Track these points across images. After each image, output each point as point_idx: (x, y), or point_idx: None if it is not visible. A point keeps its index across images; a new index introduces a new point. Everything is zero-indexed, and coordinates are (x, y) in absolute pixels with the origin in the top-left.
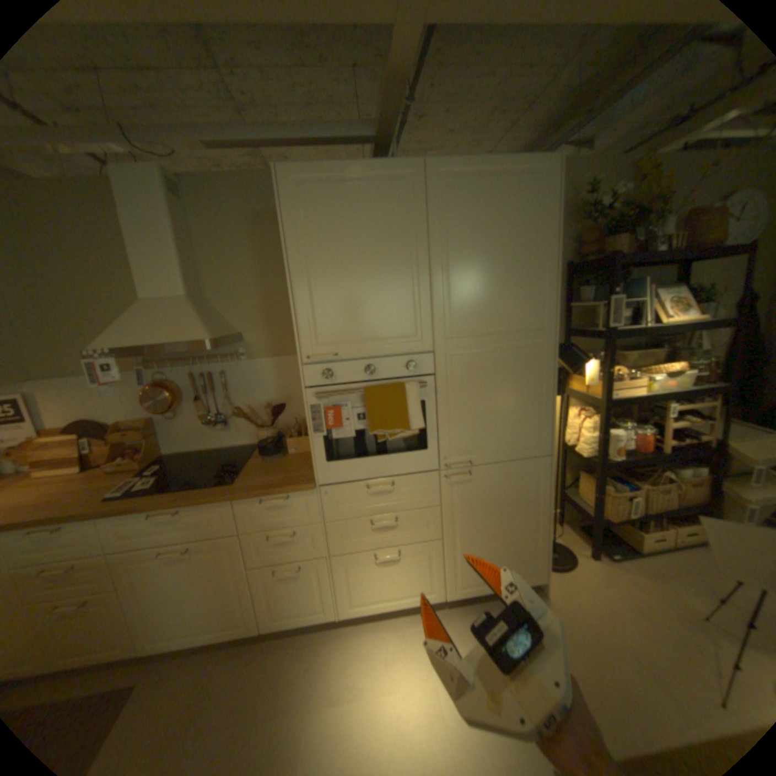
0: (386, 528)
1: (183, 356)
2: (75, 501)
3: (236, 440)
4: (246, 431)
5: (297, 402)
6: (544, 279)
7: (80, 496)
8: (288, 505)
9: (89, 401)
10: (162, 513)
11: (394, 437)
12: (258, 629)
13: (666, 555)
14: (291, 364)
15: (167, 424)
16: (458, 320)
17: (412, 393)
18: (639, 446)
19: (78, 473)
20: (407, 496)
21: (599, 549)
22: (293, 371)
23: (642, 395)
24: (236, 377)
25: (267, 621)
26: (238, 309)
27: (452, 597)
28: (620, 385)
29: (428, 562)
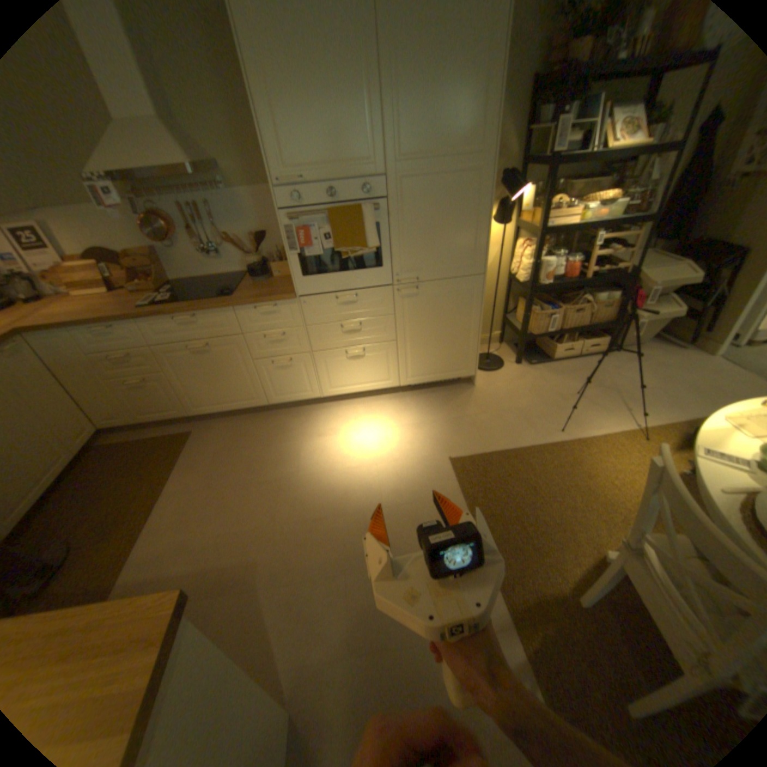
0: (352, 331)
1: (165, 185)
2: (113, 309)
3: (227, 268)
4: (234, 260)
5: (275, 233)
6: (487, 97)
7: (115, 306)
8: (276, 312)
9: (93, 230)
10: (181, 316)
11: (355, 257)
12: (266, 401)
13: (571, 360)
14: (265, 193)
15: (166, 253)
16: (406, 143)
17: (366, 215)
18: (566, 272)
19: (104, 293)
20: (367, 306)
21: (520, 356)
22: (267, 202)
23: (574, 223)
24: (217, 207)
25: (272, 396)
26: (206, 133)
27: (403, 383)
28: (556, 213)
29: (385, 357)
